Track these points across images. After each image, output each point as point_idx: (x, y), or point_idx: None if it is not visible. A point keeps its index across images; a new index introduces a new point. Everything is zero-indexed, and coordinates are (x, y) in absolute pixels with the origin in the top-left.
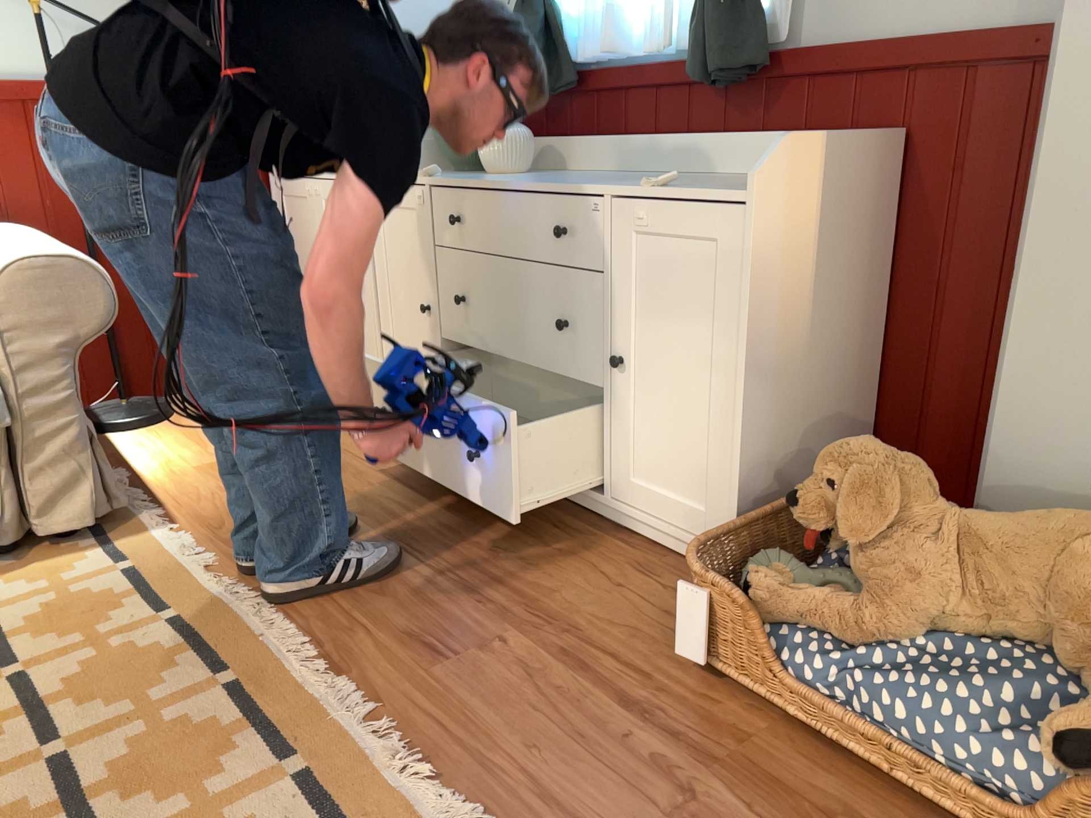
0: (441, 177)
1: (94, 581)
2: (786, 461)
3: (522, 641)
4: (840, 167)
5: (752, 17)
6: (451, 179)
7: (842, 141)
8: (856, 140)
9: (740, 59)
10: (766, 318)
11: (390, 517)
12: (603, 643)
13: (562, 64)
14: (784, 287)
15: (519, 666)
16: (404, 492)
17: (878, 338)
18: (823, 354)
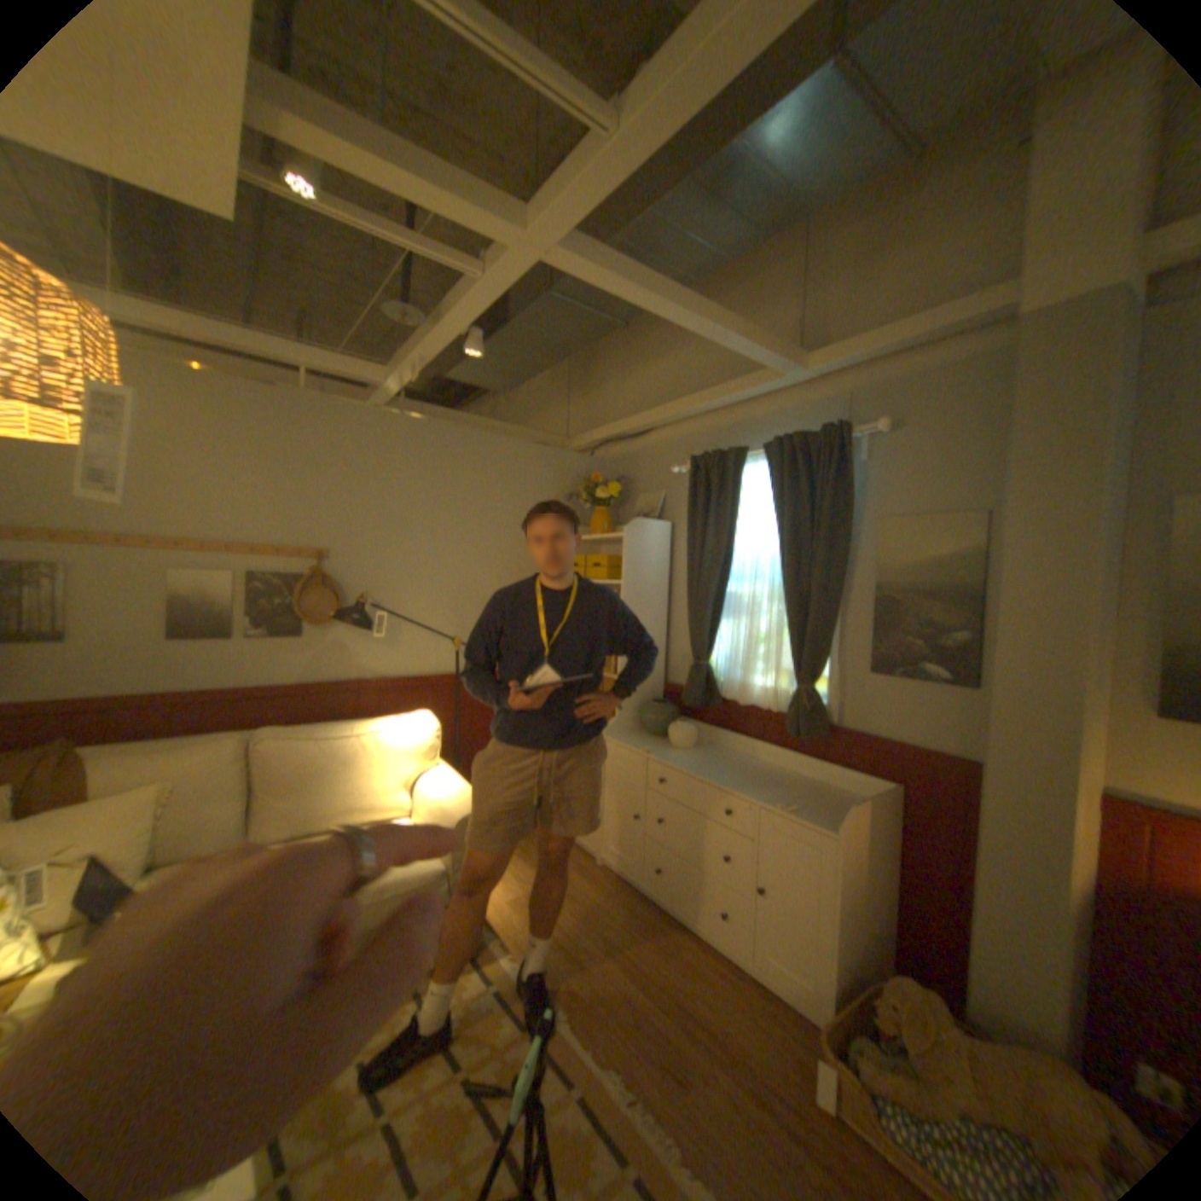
0: (652, 752)
1: (481, 1004)
2: (858, 967)
3: (726, 1081)
4: (878, 812)
5: (821, 711)
6: (658, 754)
7: (879, 800)
8: (885, 797)
9: (817, 733)
10: (848, 896)
11: (626, 961)
12: (771, 1087)
13: (712, 693)
14: (856, 877)
15: (729, 1103)
16: (627, 939)
17: (898, 888)
18: (873, 904)
